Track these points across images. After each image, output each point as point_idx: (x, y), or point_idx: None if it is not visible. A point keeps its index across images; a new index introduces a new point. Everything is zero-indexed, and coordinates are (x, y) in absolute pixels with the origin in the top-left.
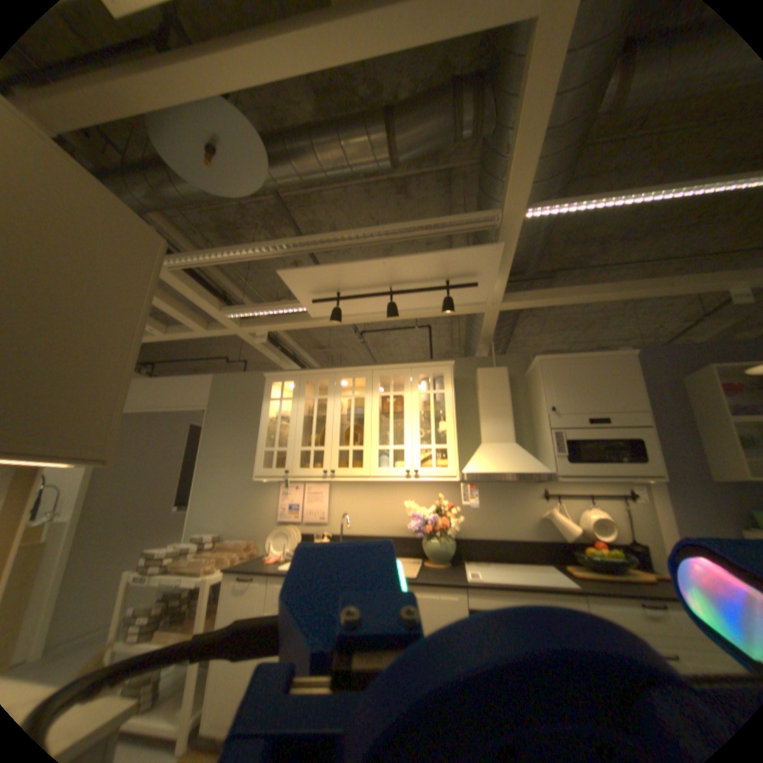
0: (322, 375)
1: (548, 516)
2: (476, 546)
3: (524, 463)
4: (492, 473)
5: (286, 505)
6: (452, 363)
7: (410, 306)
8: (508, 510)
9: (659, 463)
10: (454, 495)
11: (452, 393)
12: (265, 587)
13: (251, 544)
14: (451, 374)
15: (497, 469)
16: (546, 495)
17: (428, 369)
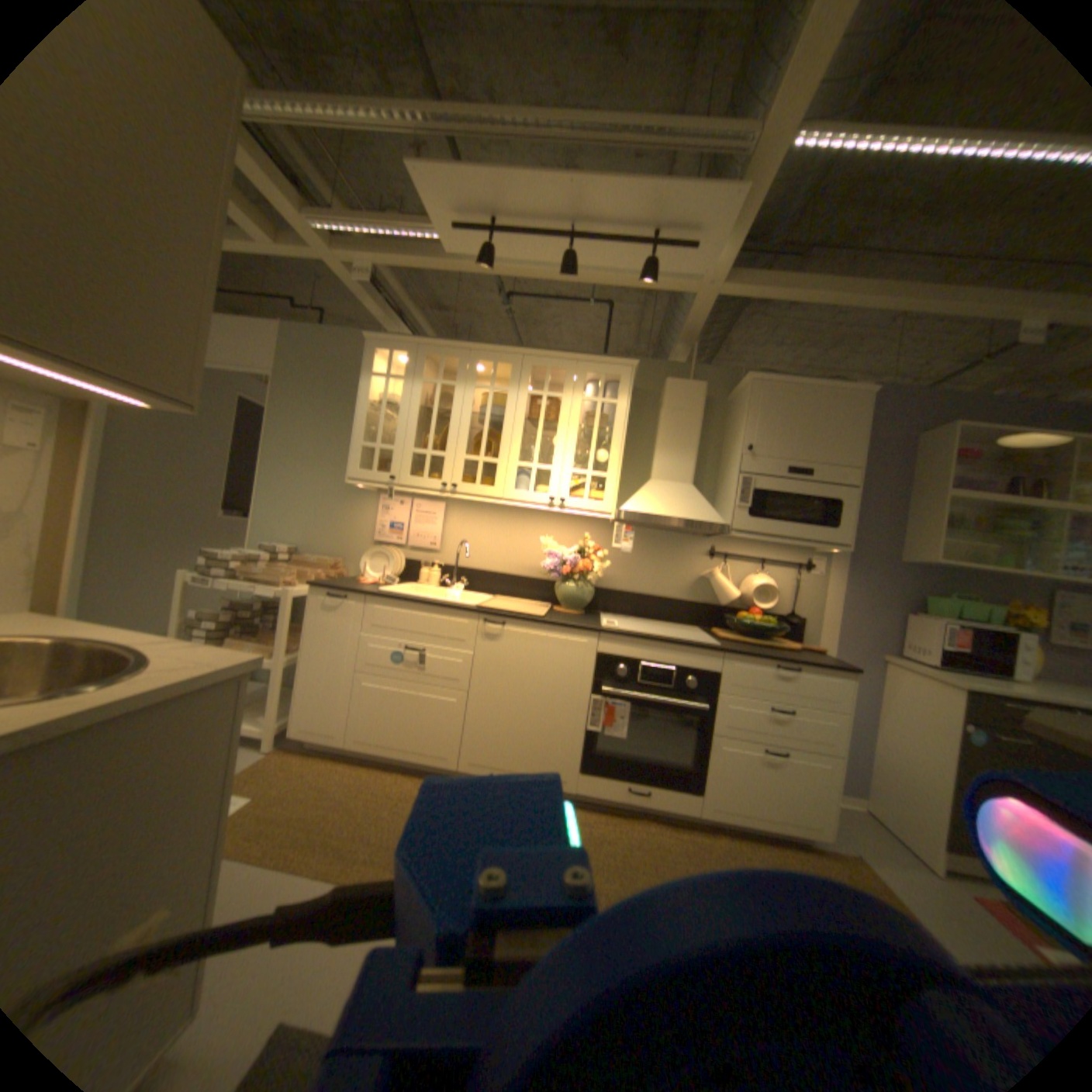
0: (449, 352)
1: (707, 576)
2: (617, 599)
3: (695, 511)
4: (654, 516)
5: (385, 524)
6: (635, 365)
7: (594, 264)
8: (663, 564)
9: (850, 531)
10: (601, 539)
11: (626, 408)
12: (362, 609)
13: (339, 565)
14: (630, 380)
15: (661, 513)
16: (711, 553)
17: (600, 368)
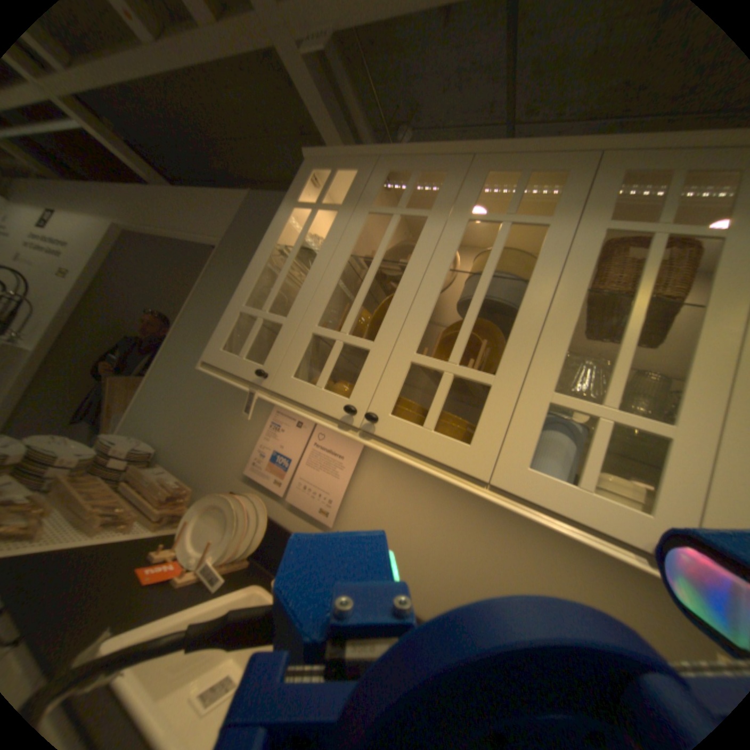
0: (436, 161)
1: None
2: None
3: None
4: None
5: (269, 453)
6: None
7: None
8: None
9: None
10: None
11: None
12: None
13: (187, 498)
14: None
15: None
16: None
17: None
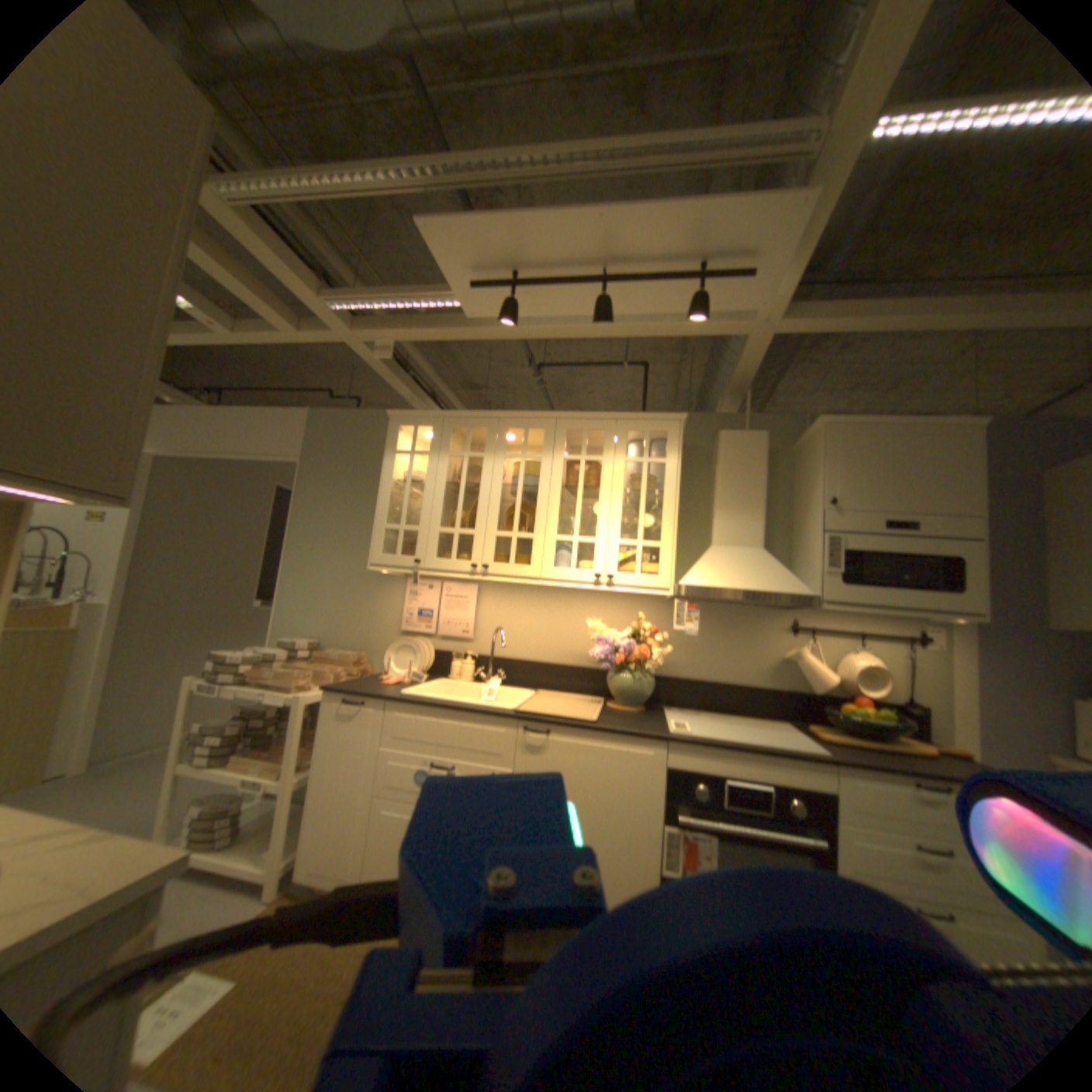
0: (477, 421)
1: (794, 657)
2: (683, 688)
3: (773, 579)
4: (724, 589)
5: (414, 610)
6: (683, 417)
7: (631, 310)
8: (736, 643)
9: (982, 595)
10: (659, 616)
11: (677, 465)
12: (382, 716)
13: (364, 659)
14: (679, 435)
15: (732, 584)
16: (795, 628)
17: (644, 424)
